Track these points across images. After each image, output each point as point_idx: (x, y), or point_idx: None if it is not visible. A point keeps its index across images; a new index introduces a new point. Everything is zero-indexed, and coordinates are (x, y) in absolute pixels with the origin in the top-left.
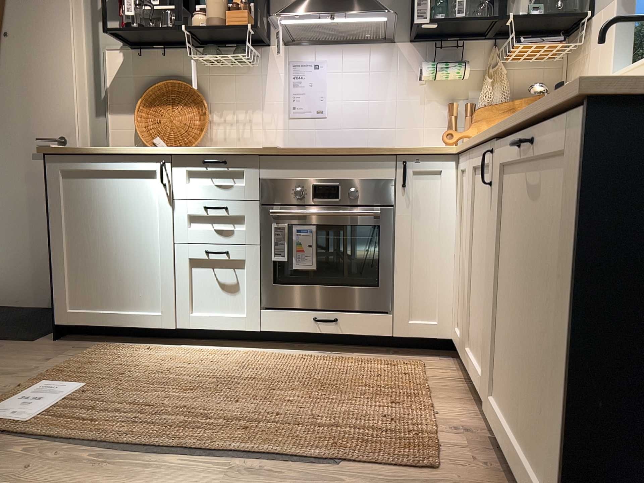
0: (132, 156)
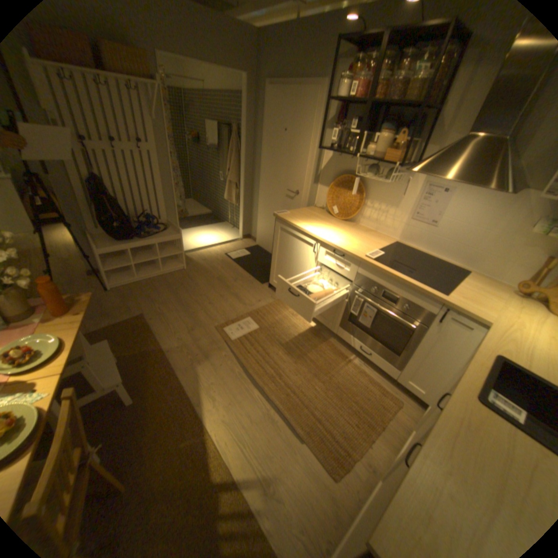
0: (306, 233)
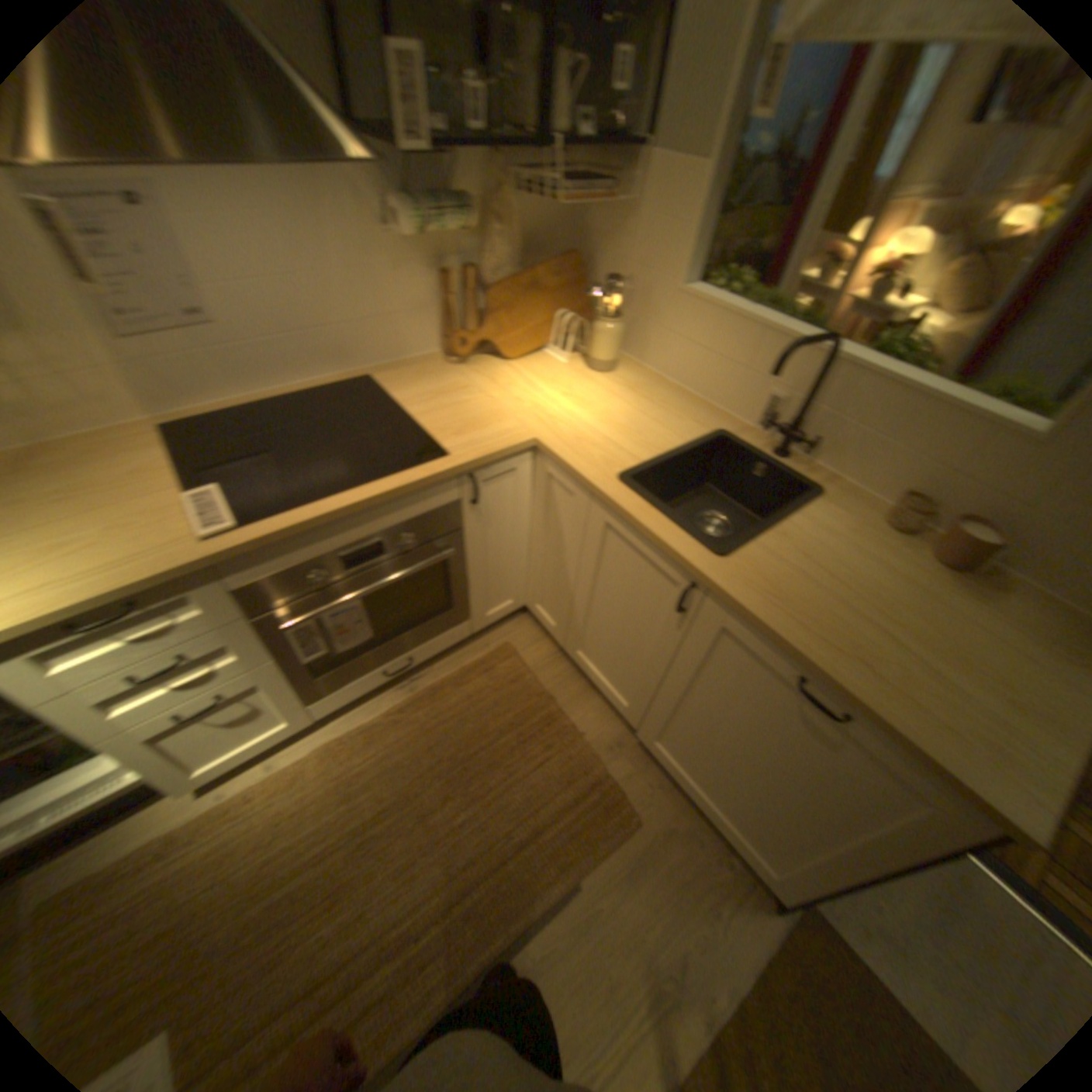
0: None
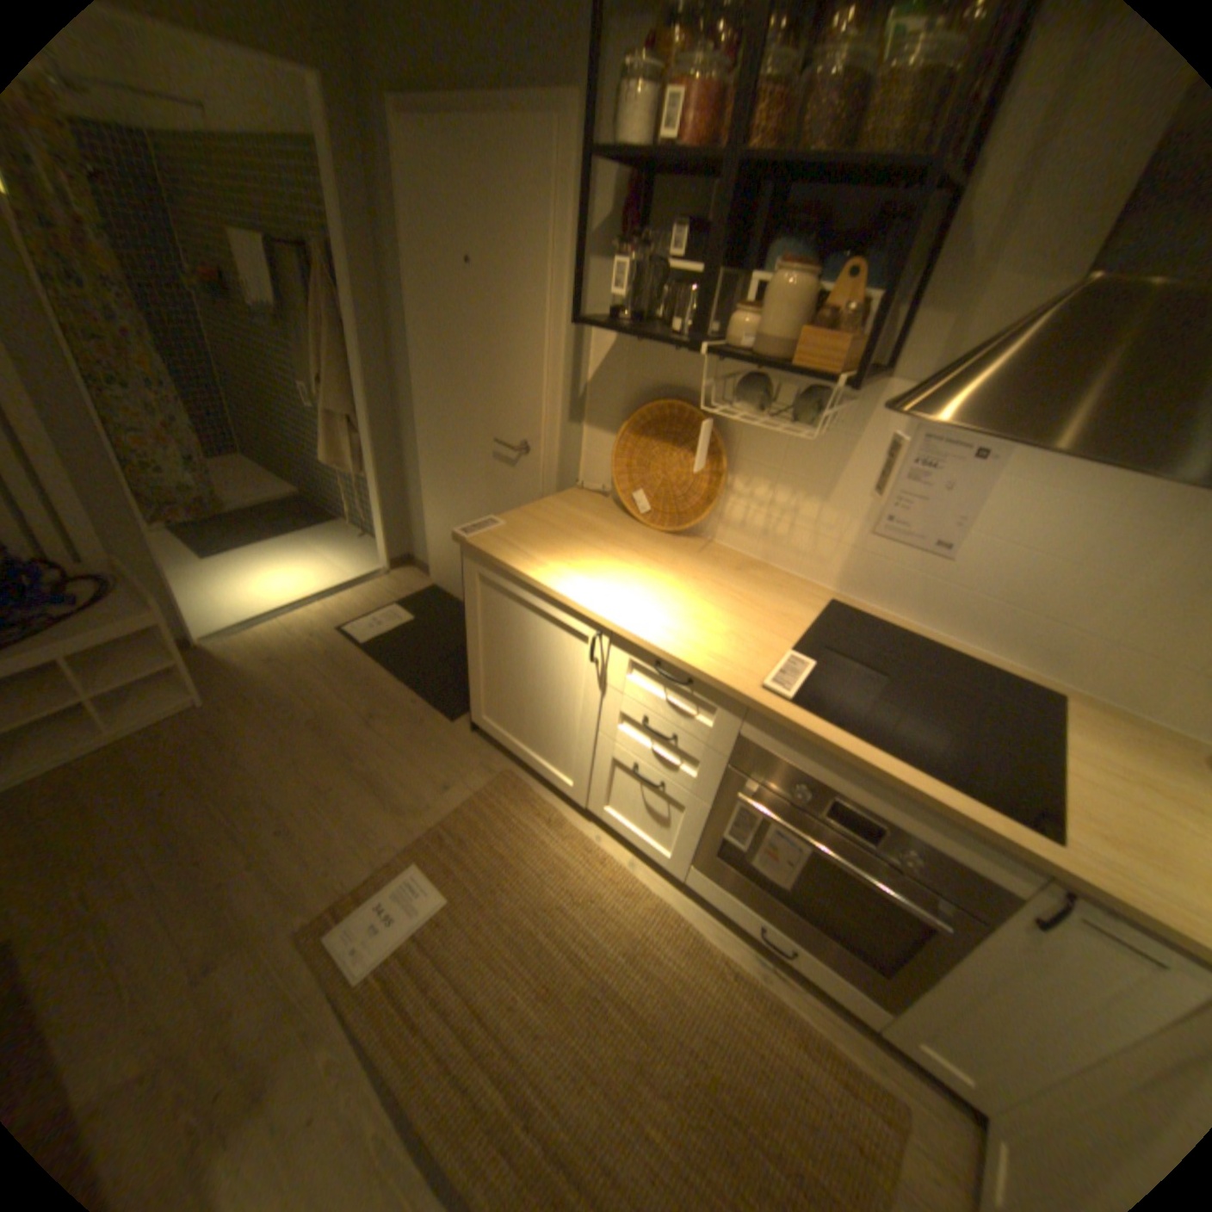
0: (561, 601)
